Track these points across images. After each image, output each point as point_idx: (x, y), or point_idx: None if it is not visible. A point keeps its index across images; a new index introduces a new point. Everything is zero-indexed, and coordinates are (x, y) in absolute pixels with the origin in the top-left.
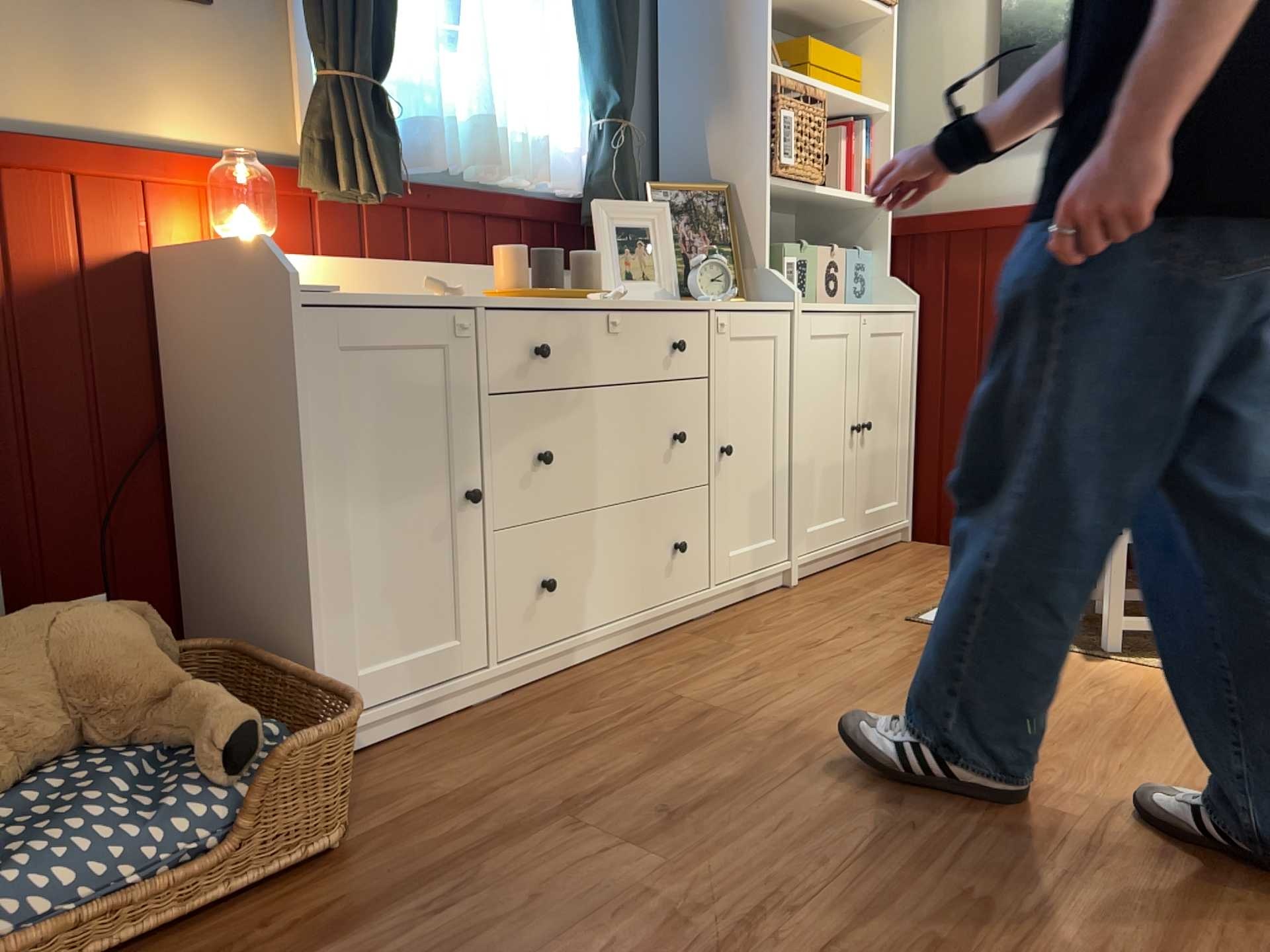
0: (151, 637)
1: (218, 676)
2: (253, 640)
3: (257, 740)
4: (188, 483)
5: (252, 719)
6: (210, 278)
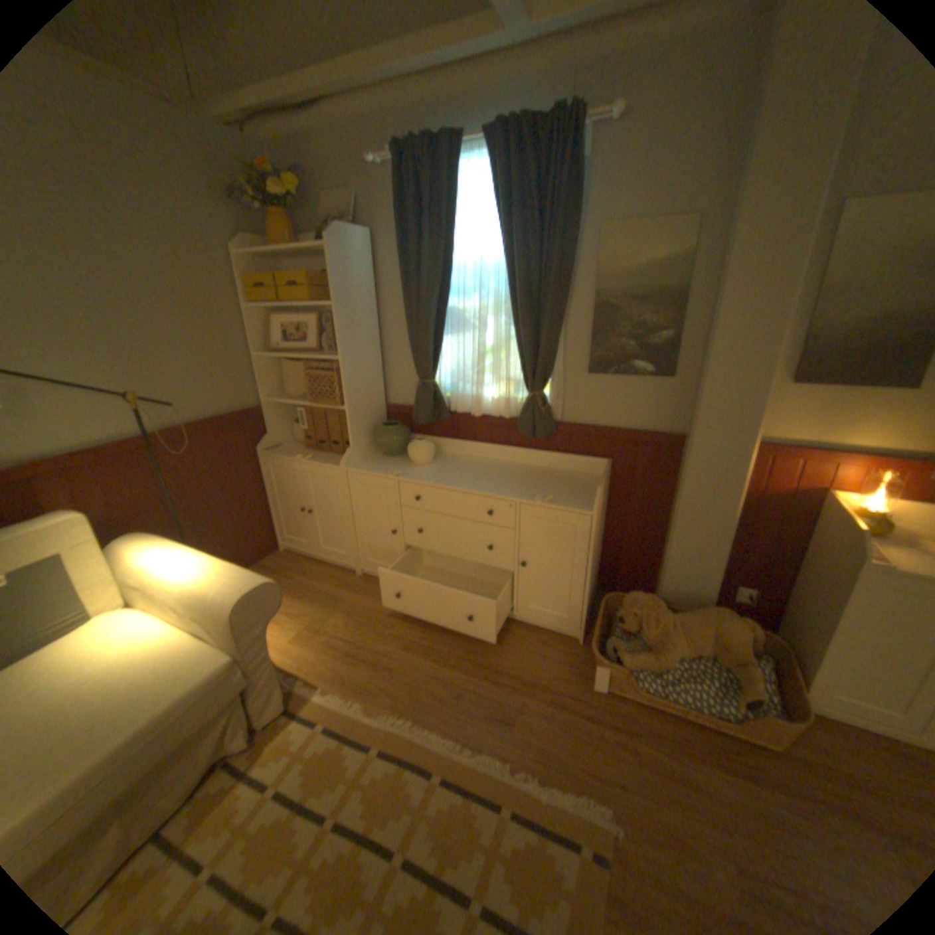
0: (752, 640)
1: (778, 653)
2: (799, 649)
3: (763, 706)
4: (804, 576)
5: (764, 700)
6: (842, 524)
